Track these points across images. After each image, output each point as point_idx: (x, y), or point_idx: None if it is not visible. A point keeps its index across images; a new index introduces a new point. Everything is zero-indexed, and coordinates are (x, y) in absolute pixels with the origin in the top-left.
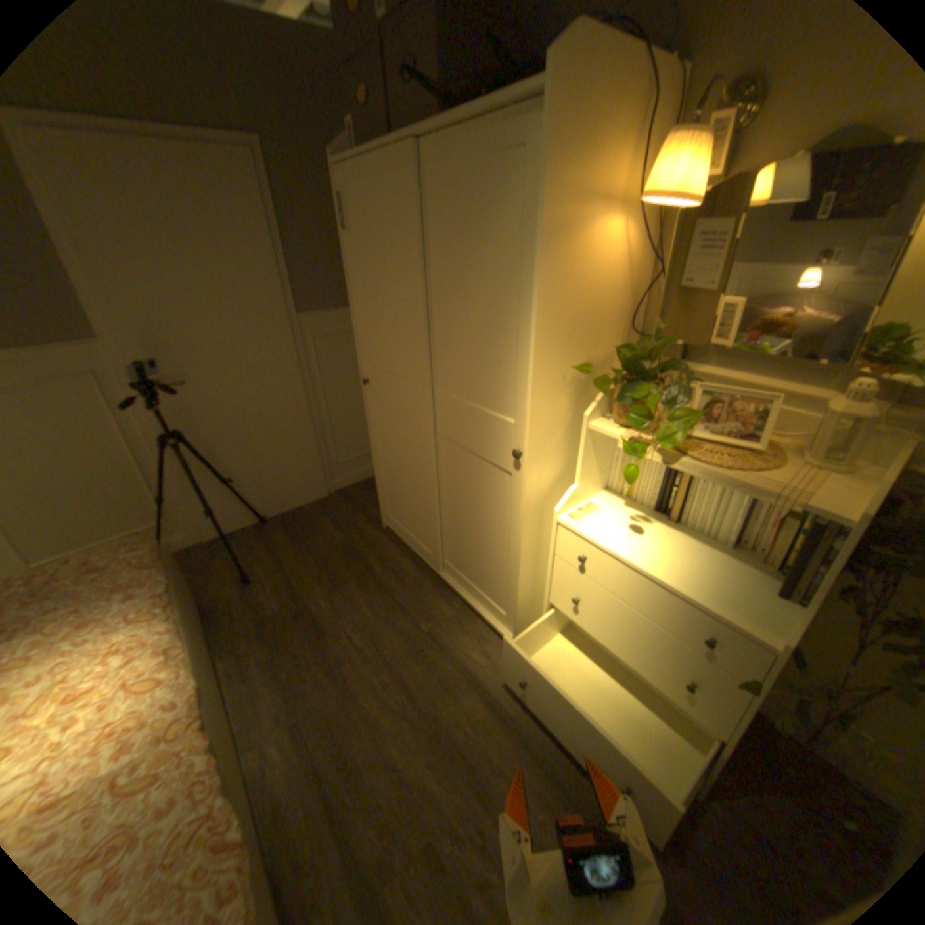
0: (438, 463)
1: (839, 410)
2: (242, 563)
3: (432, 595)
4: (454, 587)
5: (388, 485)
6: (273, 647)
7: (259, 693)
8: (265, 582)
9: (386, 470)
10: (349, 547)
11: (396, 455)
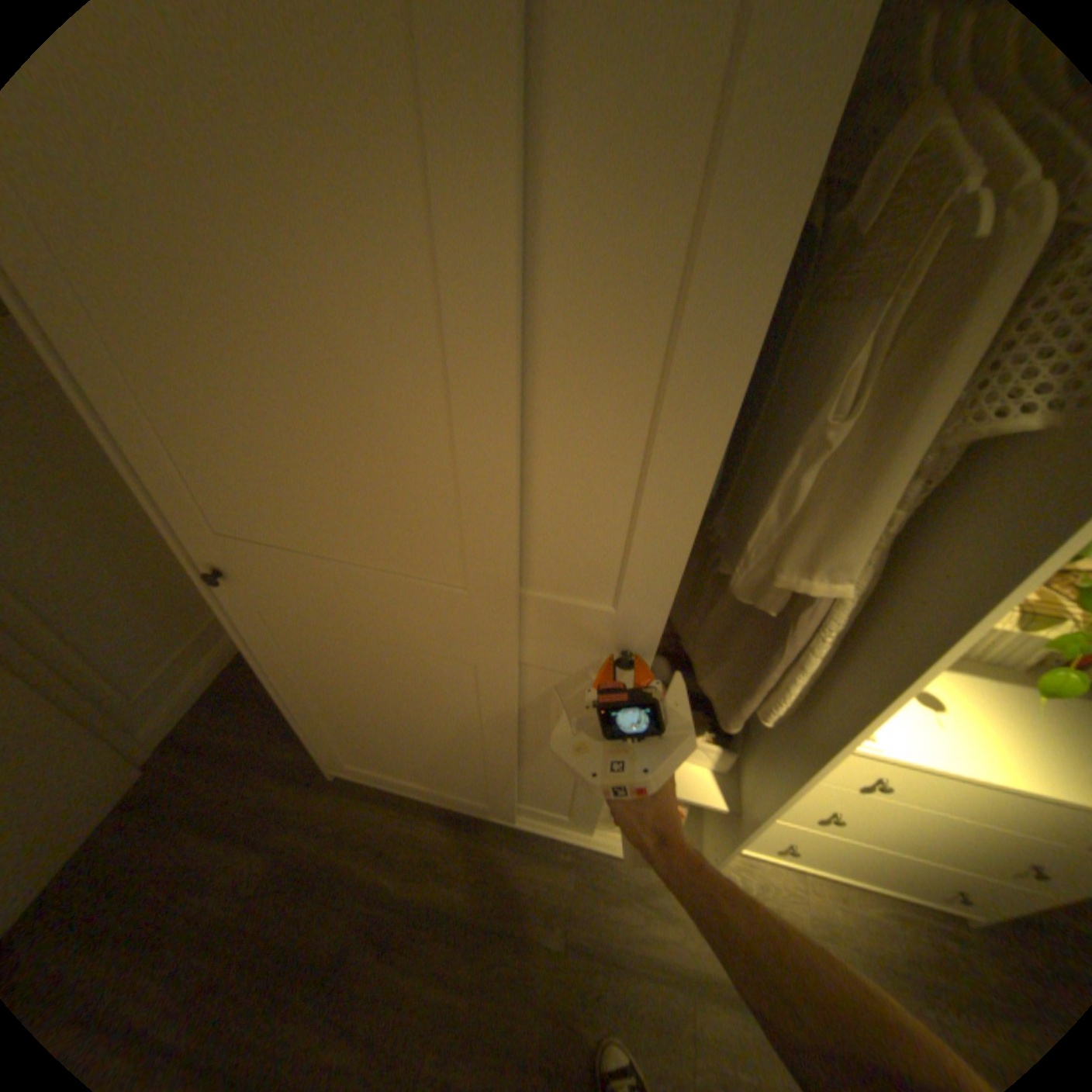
0: (521, 708)
1: None
2: None
3: (518, 869)
4: (553, 837)
5: (337, 734)
6: None
7: None
8: None
9: (328, 715)
10: (289, 872)
11: (366, 698)
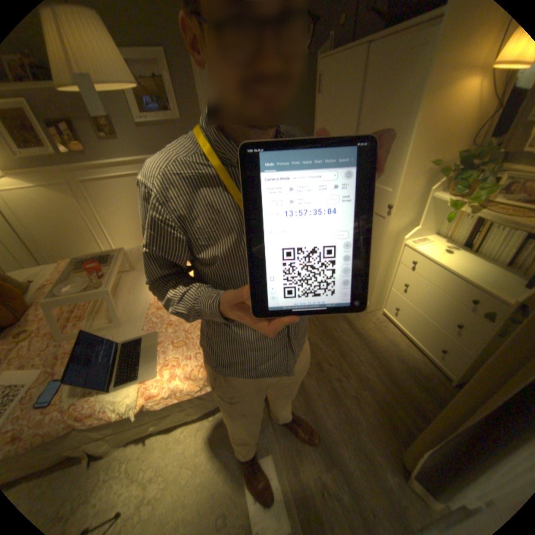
0: None
1: None
2: None
3: None
4: None
5: None
6: None
7: None
8: None
9: None
10: None
11: None
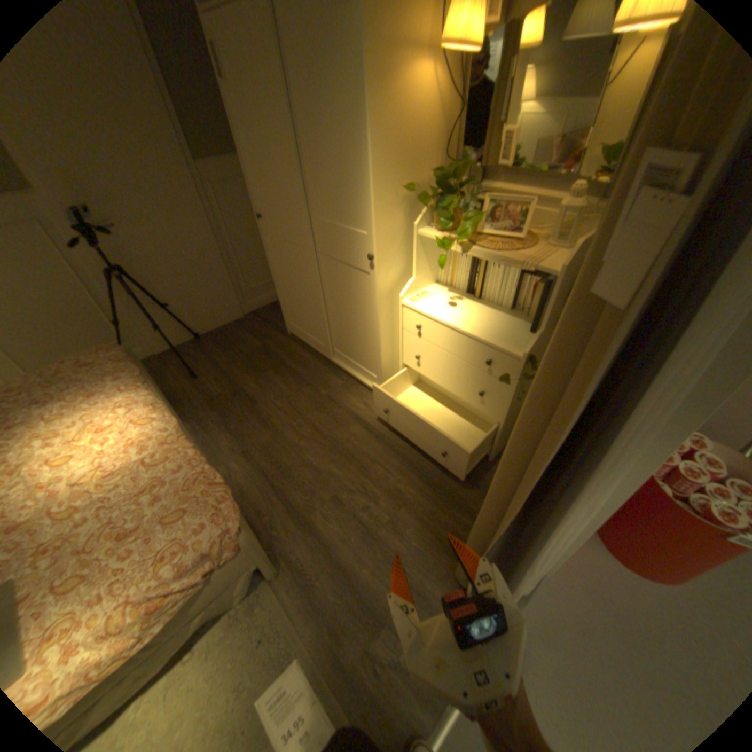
0: (321, 275)
1: (565, 204)
2: (190, 366)
3: (328, 374)
4: (343, 366)
5: (288, 300)
6: (223, 412)
7: (220, 437)
8: (210, 376)
9: (286, 288)
10: (266, 349)
11: (291, 275)
